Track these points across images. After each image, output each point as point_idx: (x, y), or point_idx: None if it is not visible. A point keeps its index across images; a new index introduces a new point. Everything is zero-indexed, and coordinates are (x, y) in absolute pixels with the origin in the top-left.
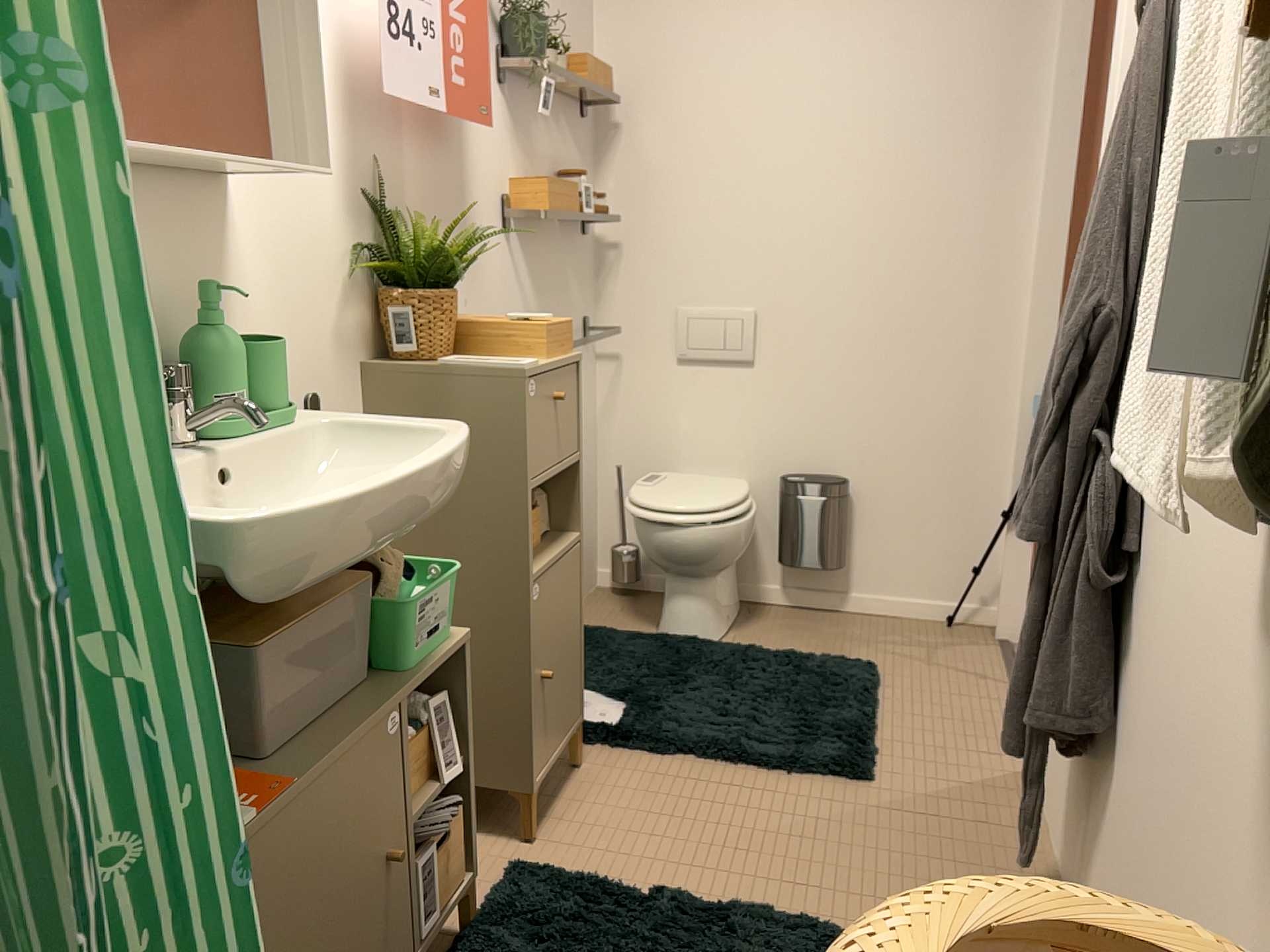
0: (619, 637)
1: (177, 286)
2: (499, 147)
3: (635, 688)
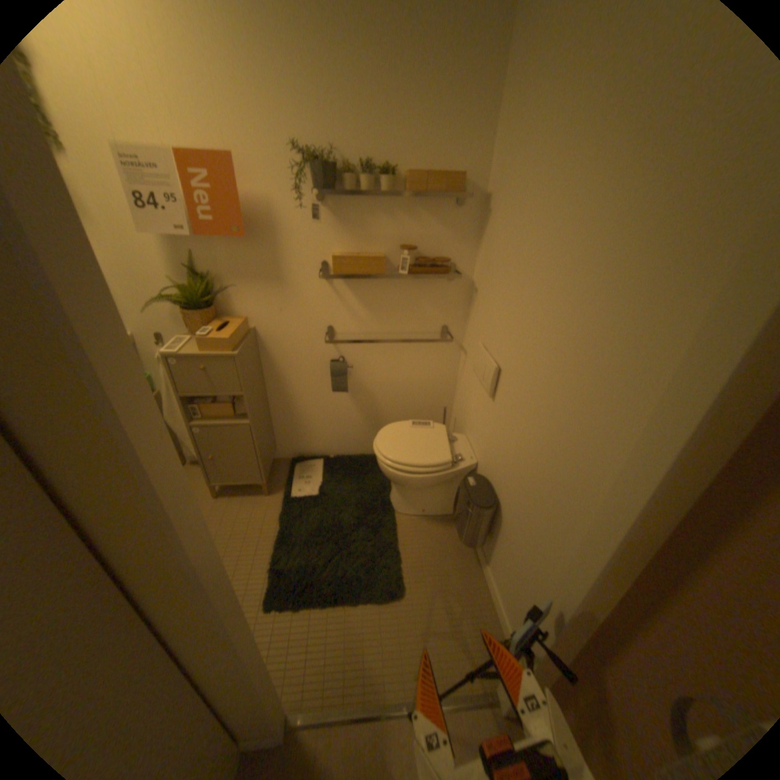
0: (378, 474)
1: None
2: (314, 233)
3: (325, 494)
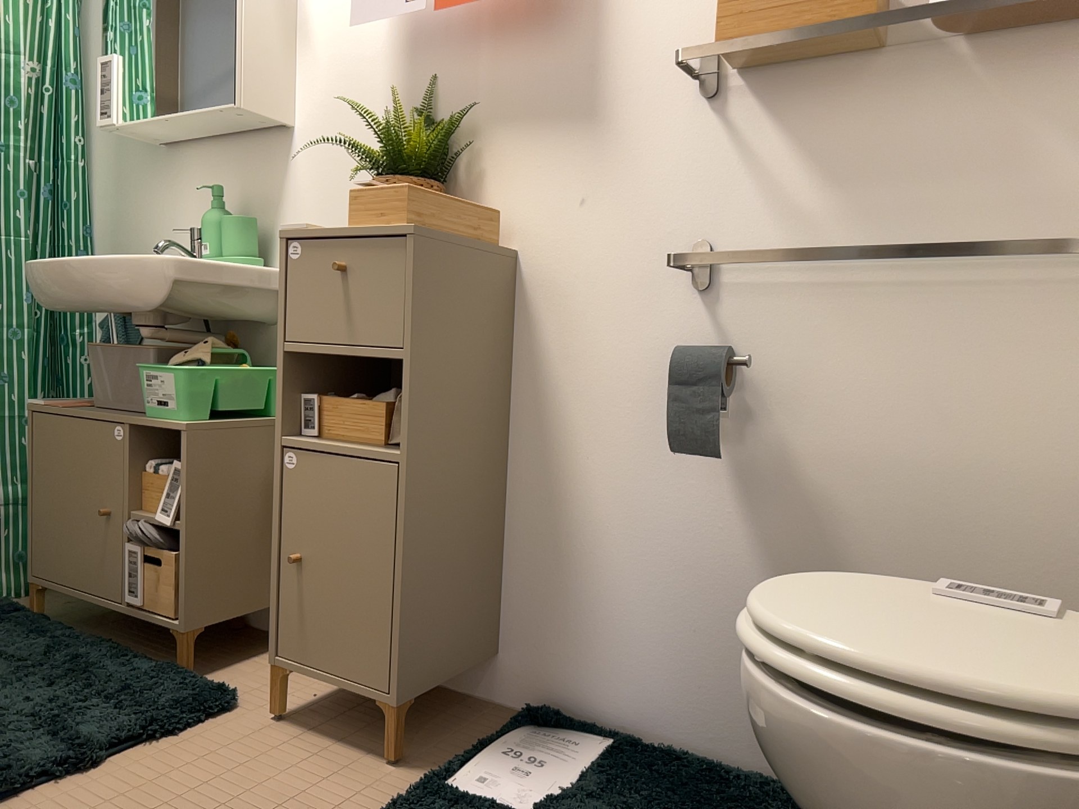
0: None
1: (249, 194)
2: None
3: None
